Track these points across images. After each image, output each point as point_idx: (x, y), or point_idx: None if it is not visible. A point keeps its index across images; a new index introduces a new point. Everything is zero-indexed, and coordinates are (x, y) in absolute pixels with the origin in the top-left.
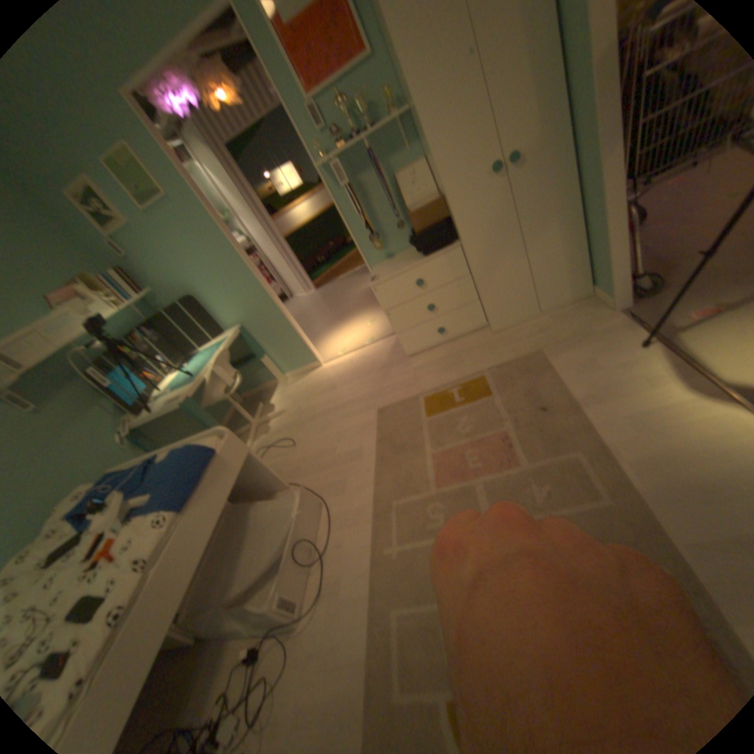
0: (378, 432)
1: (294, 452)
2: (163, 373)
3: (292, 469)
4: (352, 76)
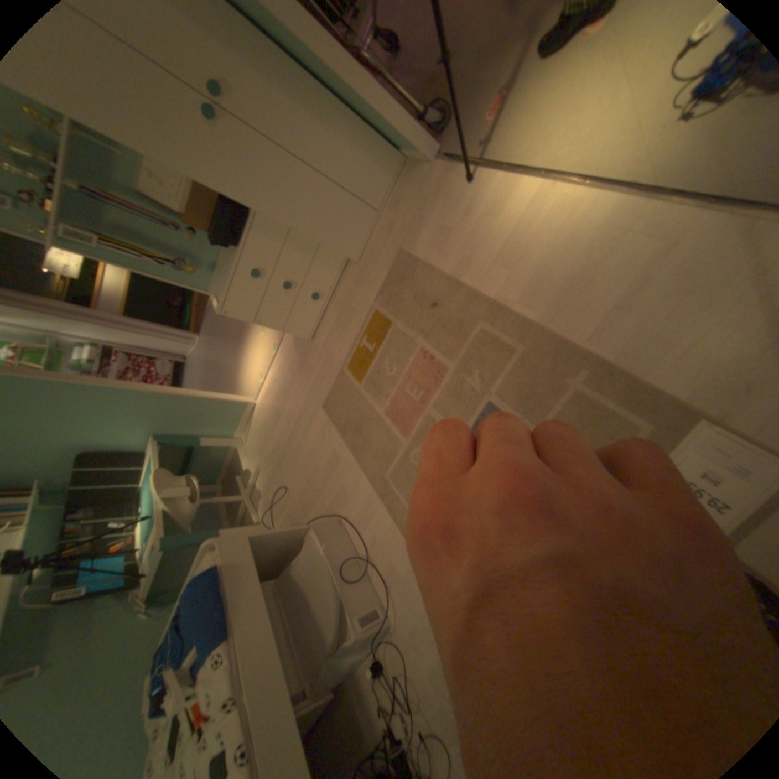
0: (334, 425)
1: (289, 494)
2: (124, 531)
3: (298, 508)
4: None
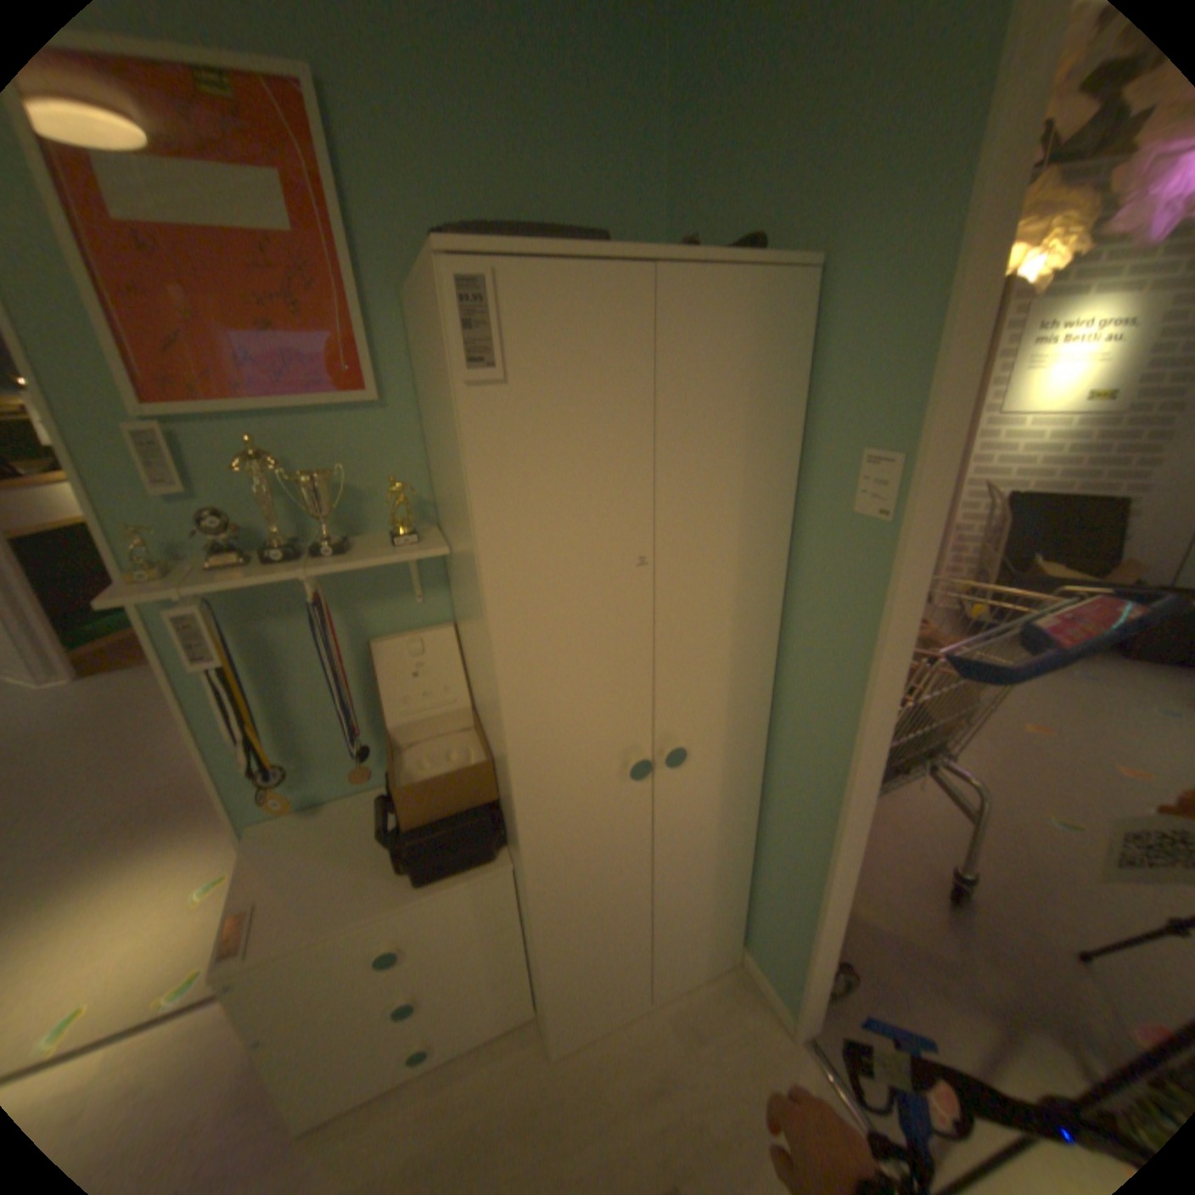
0: None
1: None
2: None
3: None
4: (312, 415)
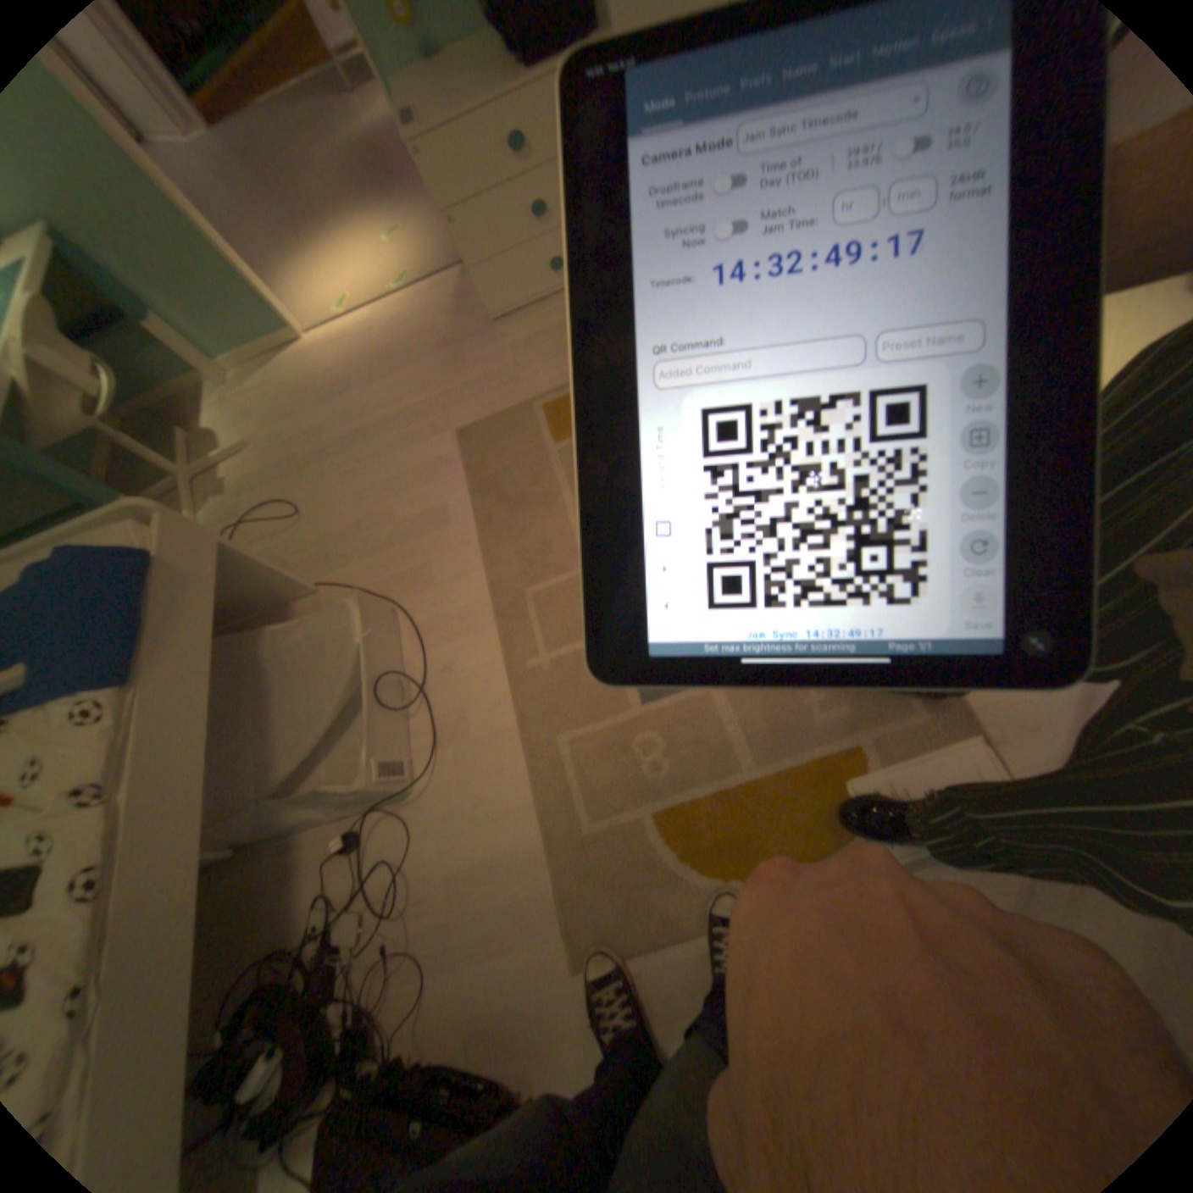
0: (466, 472)
1: (300, 523)
2: None
3: (309, 554)
4: None
